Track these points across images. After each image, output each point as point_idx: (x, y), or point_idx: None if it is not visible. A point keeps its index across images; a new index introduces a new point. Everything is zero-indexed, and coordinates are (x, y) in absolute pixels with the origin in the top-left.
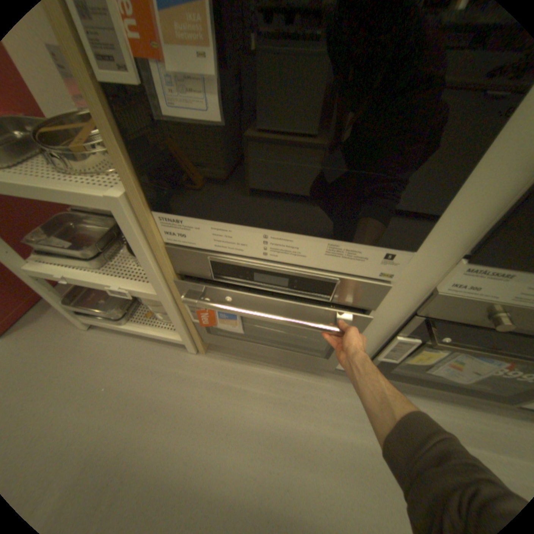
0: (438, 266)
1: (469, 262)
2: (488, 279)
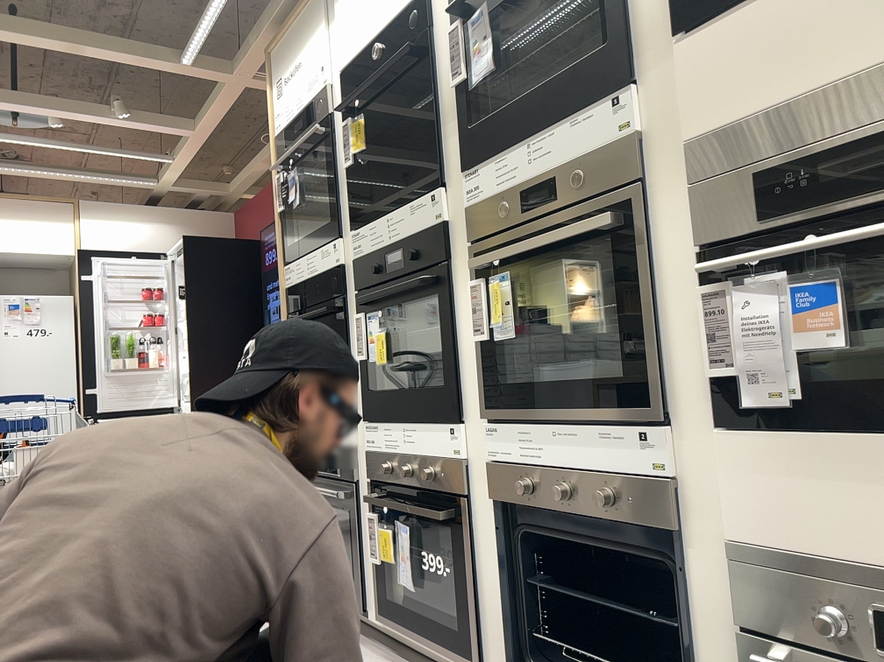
0: (364, 434)
1: (363, 424)
2: (372, 435)
